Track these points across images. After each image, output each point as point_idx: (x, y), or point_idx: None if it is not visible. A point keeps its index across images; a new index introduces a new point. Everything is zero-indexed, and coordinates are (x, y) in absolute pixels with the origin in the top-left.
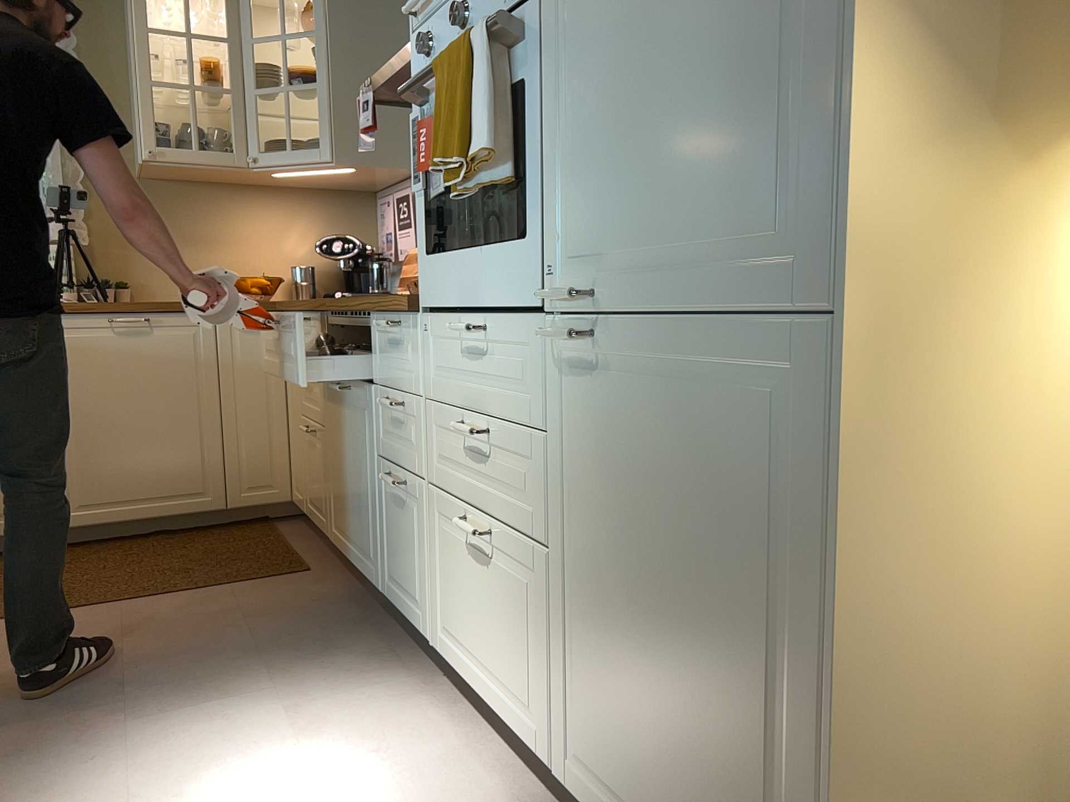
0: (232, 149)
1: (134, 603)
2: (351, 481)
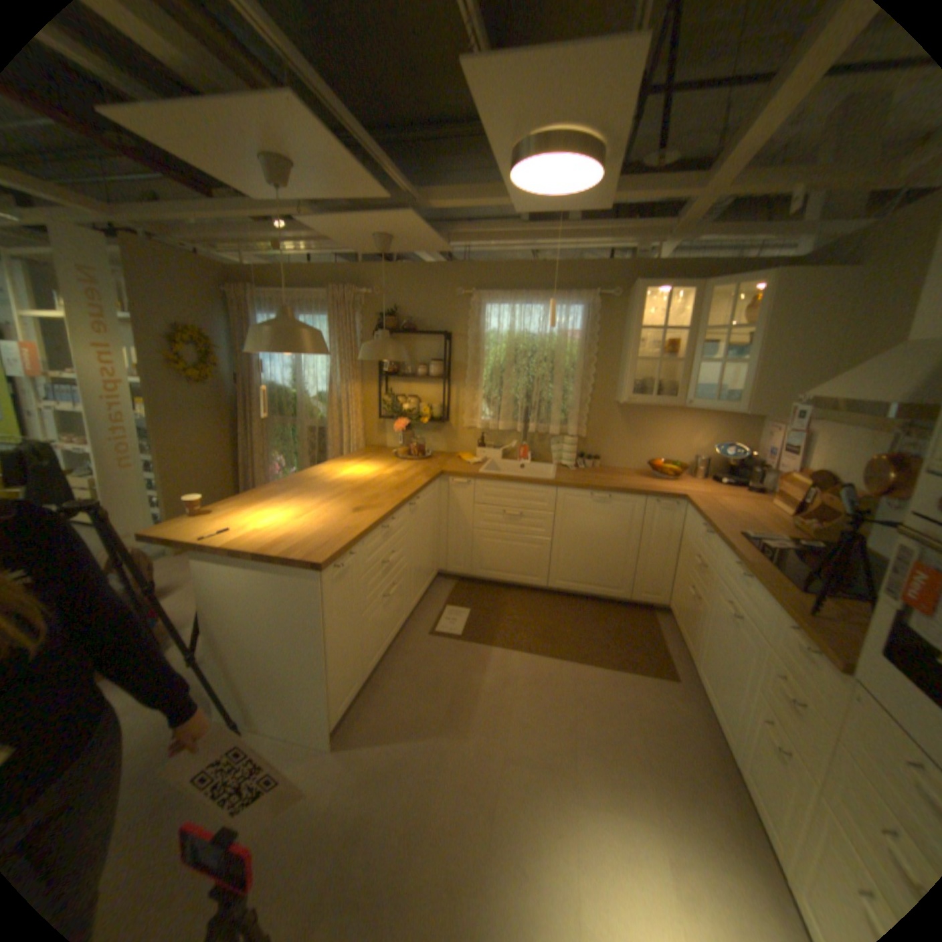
0: (675, 394)
1: (581, 666)
2: (727, 670)
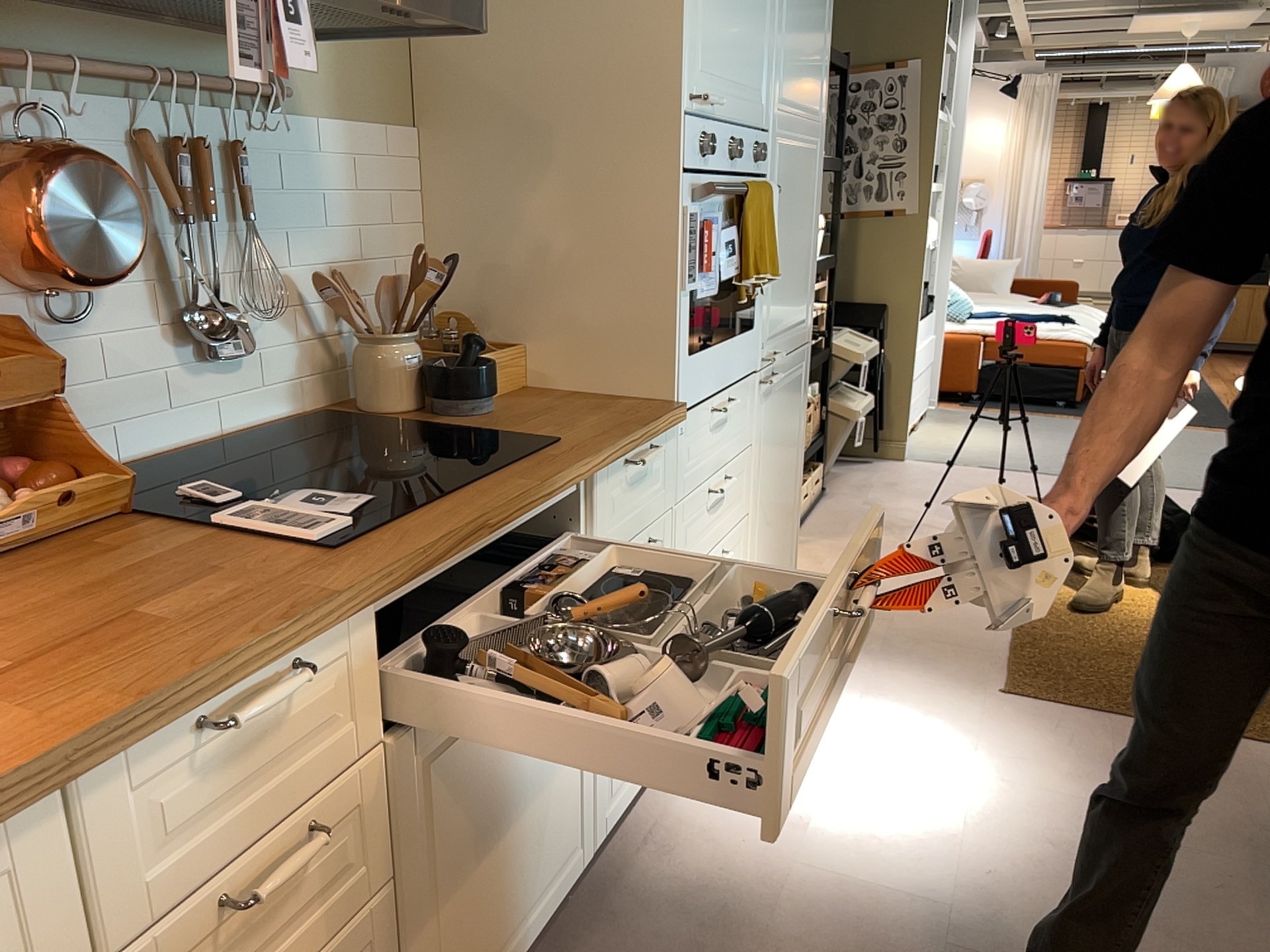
0: None
1: None
2: (521, 813)
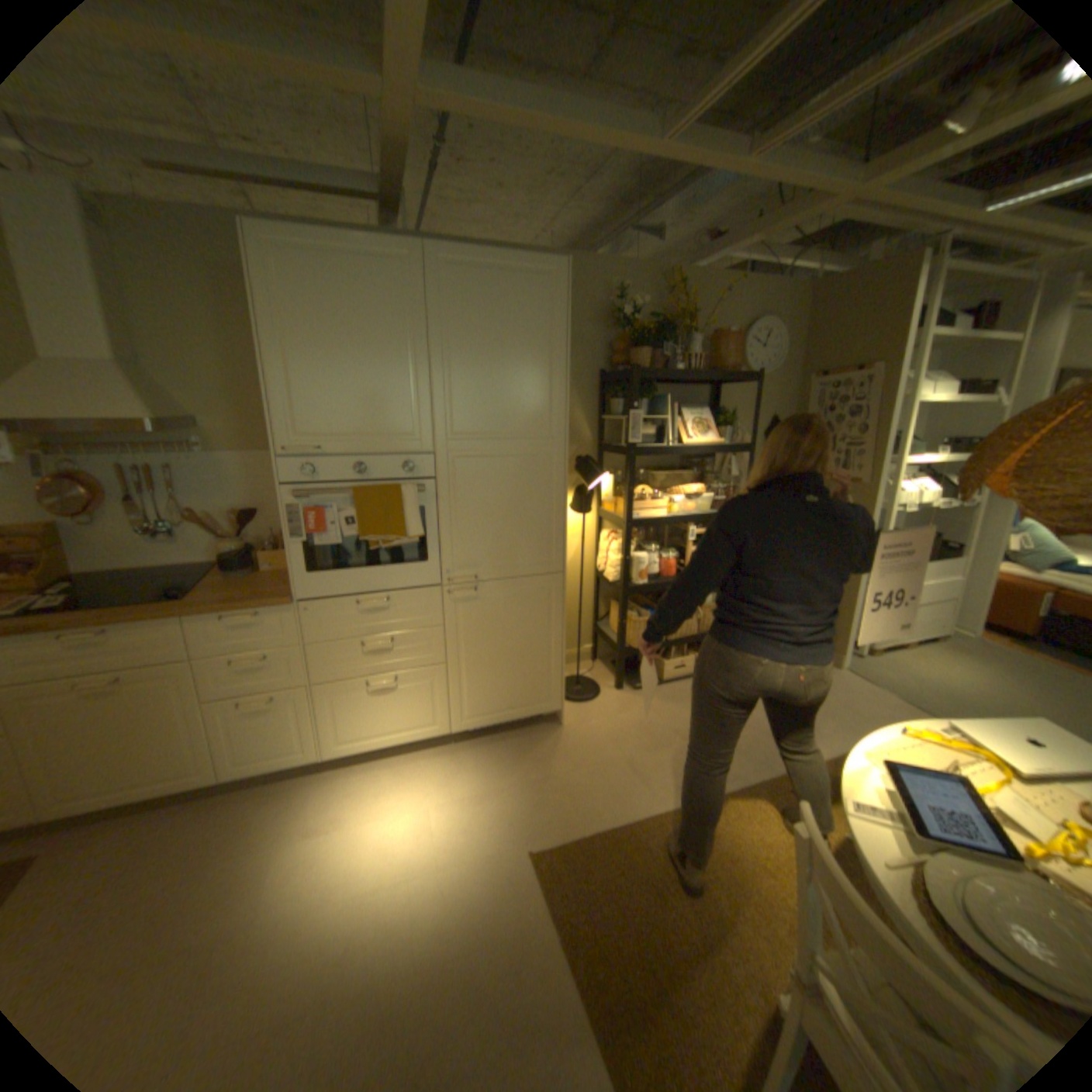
0: None
1: None
2: (125, 745)
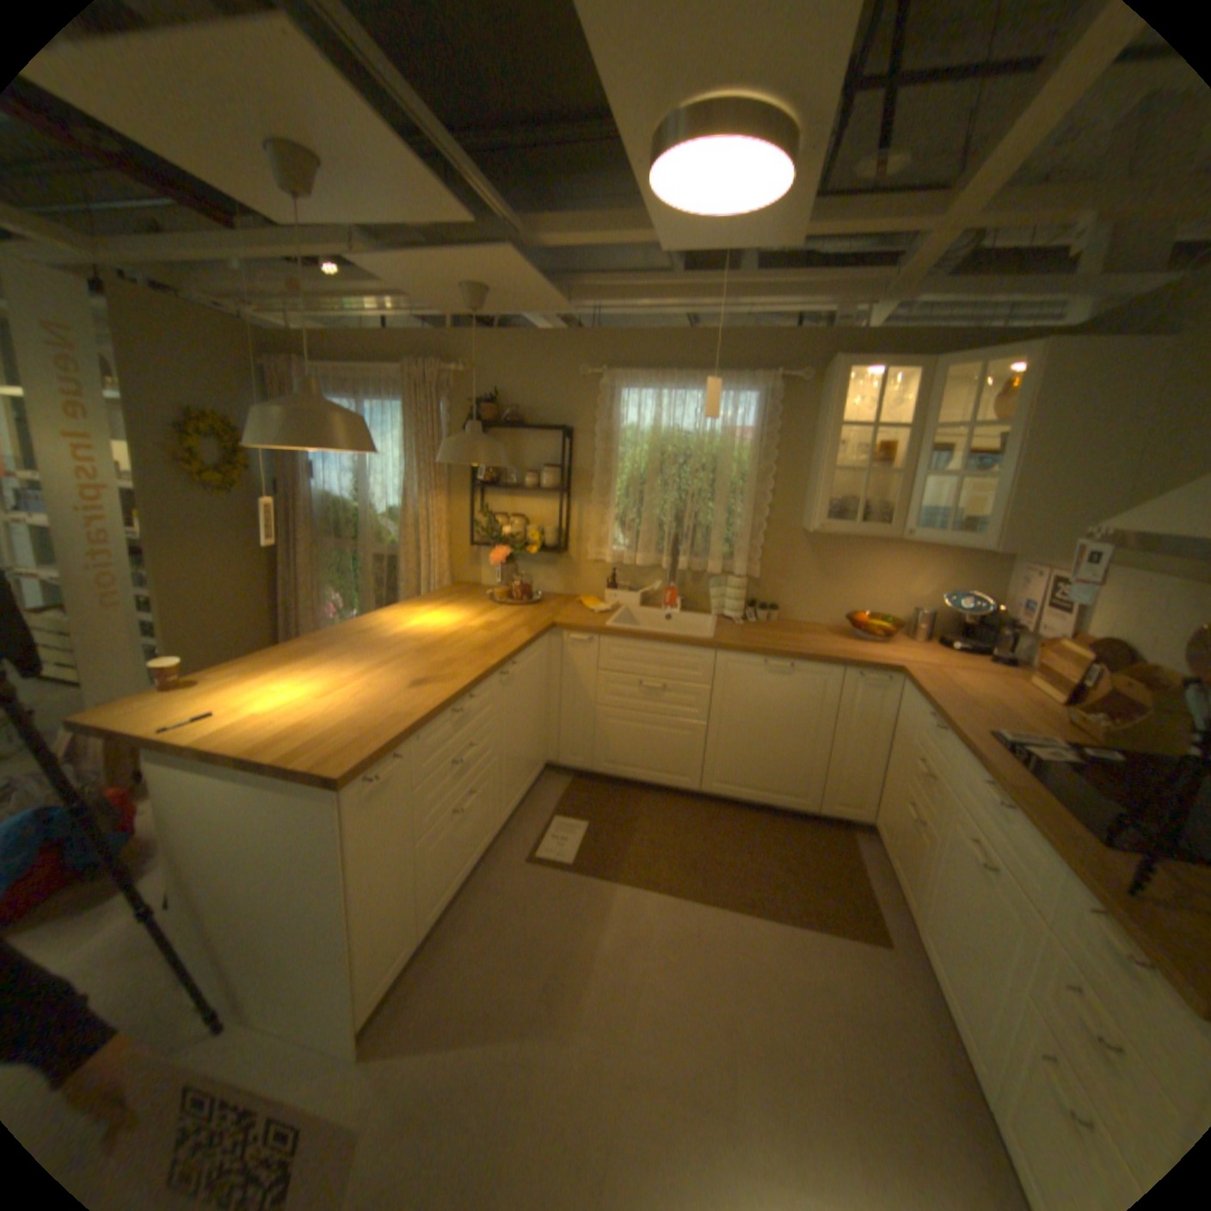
0: (889, 520)
1: (746, 919)
2: (971, 946)
